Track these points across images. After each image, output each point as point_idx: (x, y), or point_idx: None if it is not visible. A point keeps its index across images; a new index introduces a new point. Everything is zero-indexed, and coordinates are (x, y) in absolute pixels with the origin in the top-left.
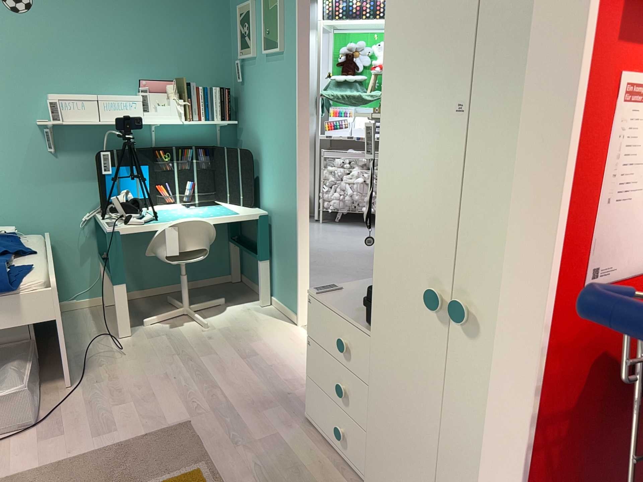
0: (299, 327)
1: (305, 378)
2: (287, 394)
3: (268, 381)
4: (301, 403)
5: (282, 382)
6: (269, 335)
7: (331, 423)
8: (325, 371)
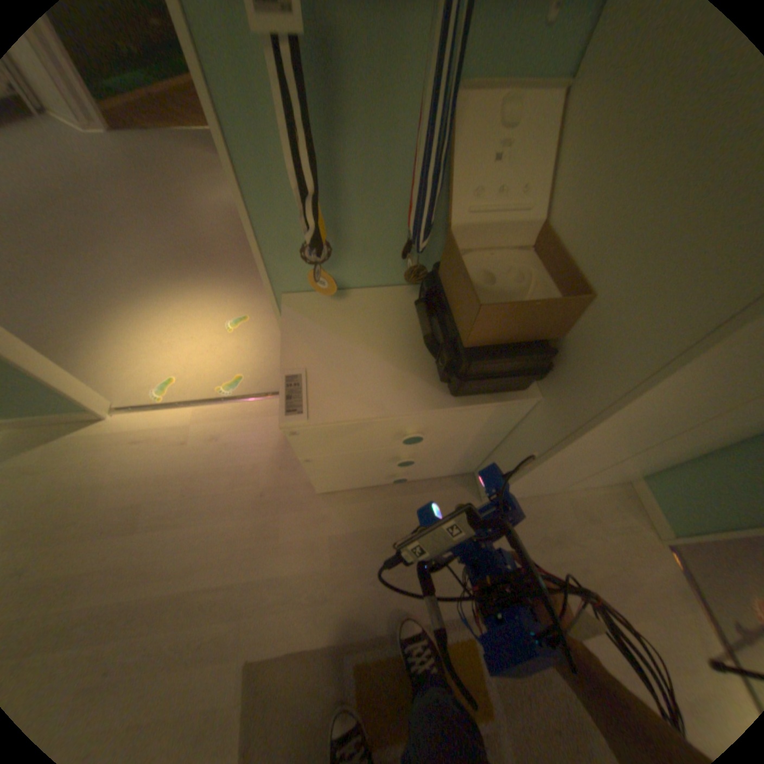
0: (109, 416)
1: (239, 461)
2: (260, 495)
3: (216, 510)
4: (287, 486)
5: (229, 491)
6: (94, 467)
7: (374, 477)
8: (358, 460)
